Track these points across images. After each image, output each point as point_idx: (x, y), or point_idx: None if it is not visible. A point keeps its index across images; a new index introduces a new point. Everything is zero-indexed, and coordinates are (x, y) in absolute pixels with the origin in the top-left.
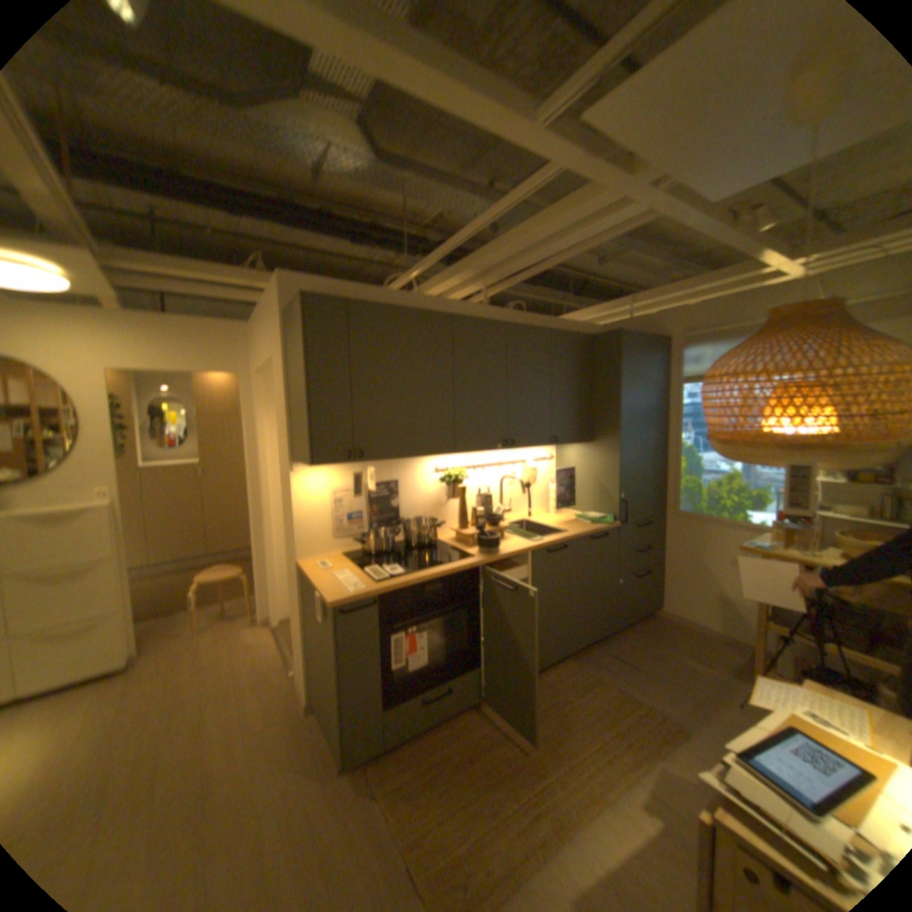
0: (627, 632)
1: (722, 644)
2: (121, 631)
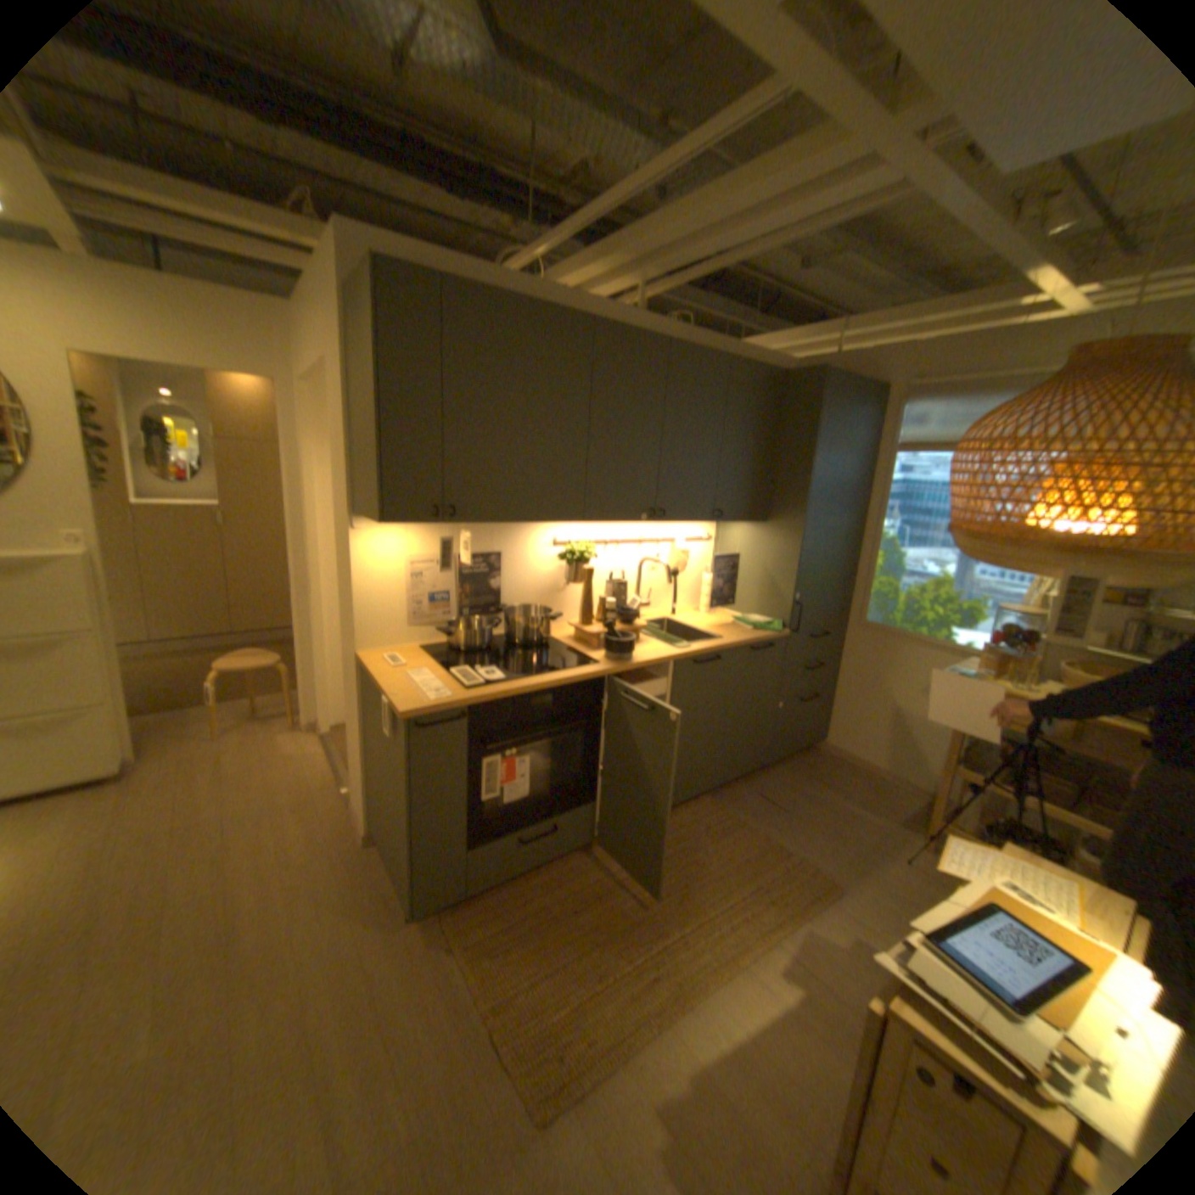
0: (780, 767)
1: (893, 786)
2: (109, 729)
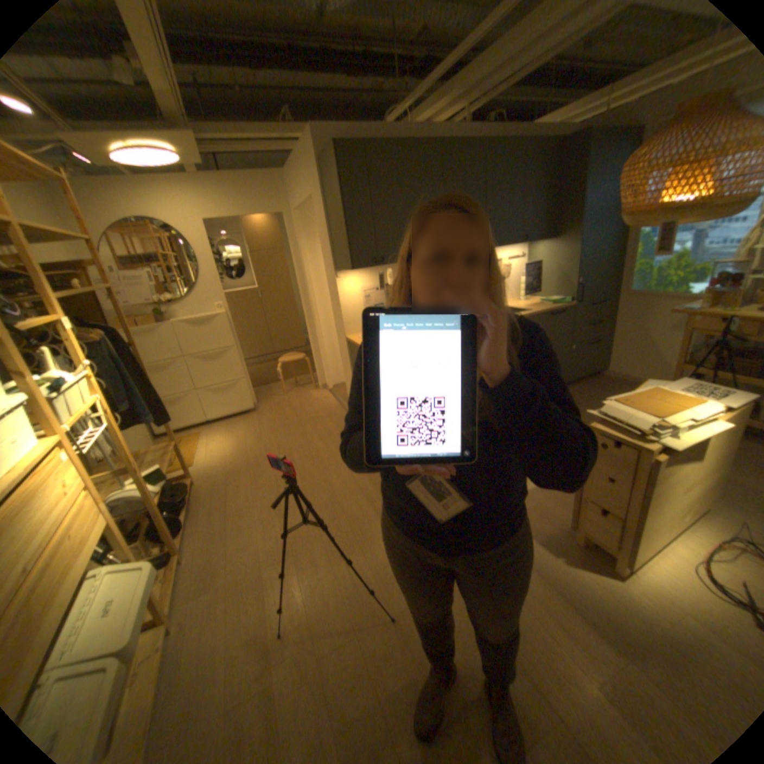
0: (576, 385)
1: None
2: (248, 389)
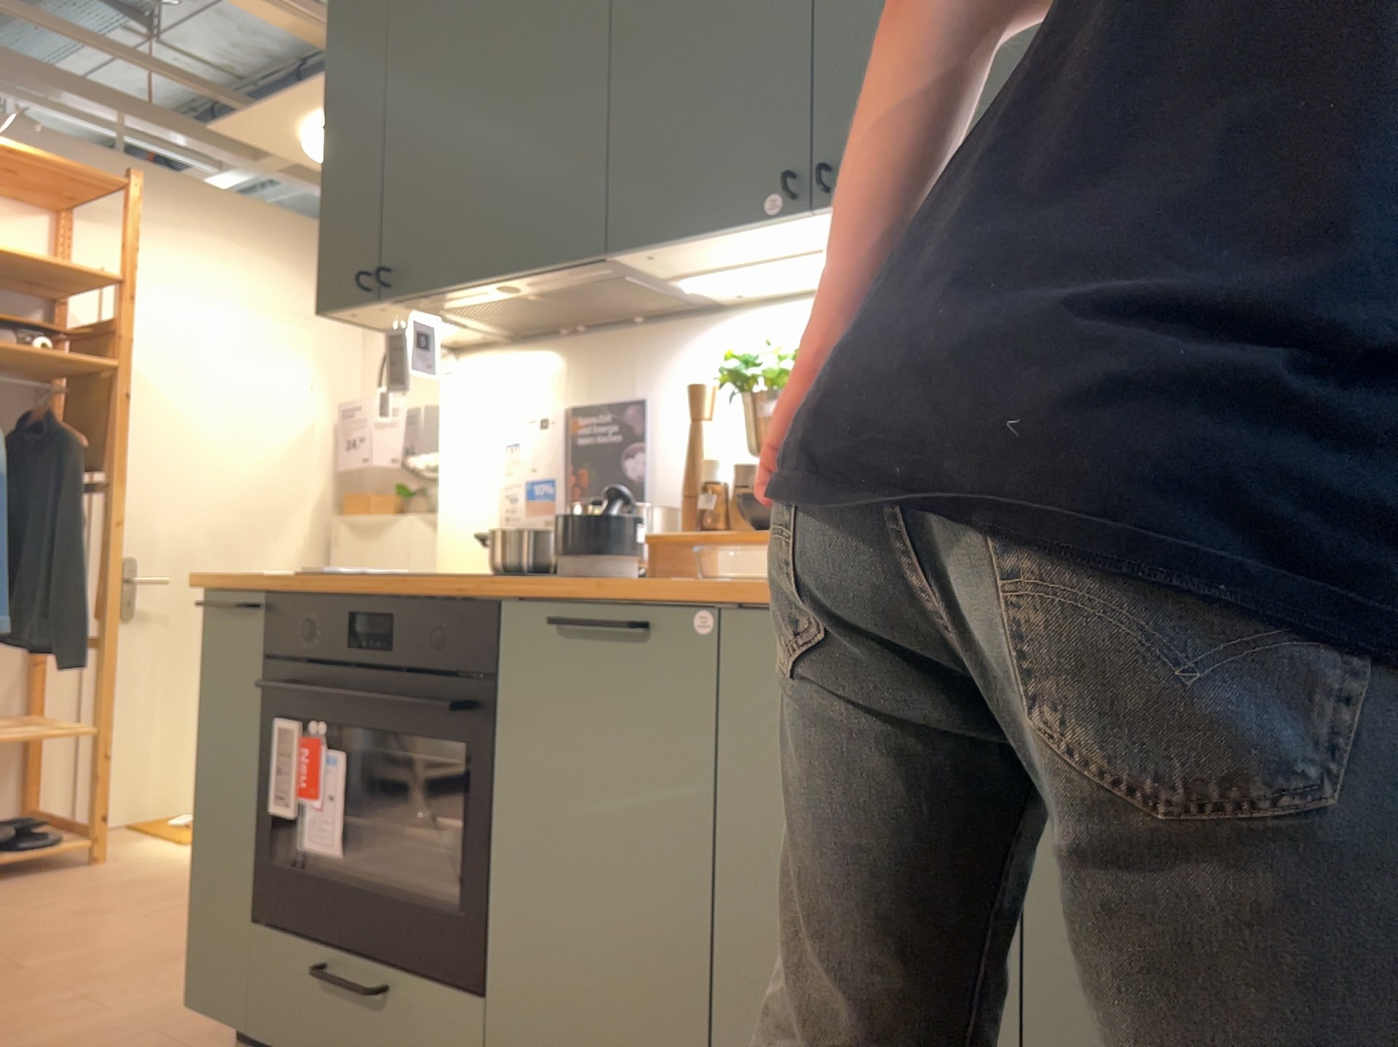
0: None
1: None
2: None
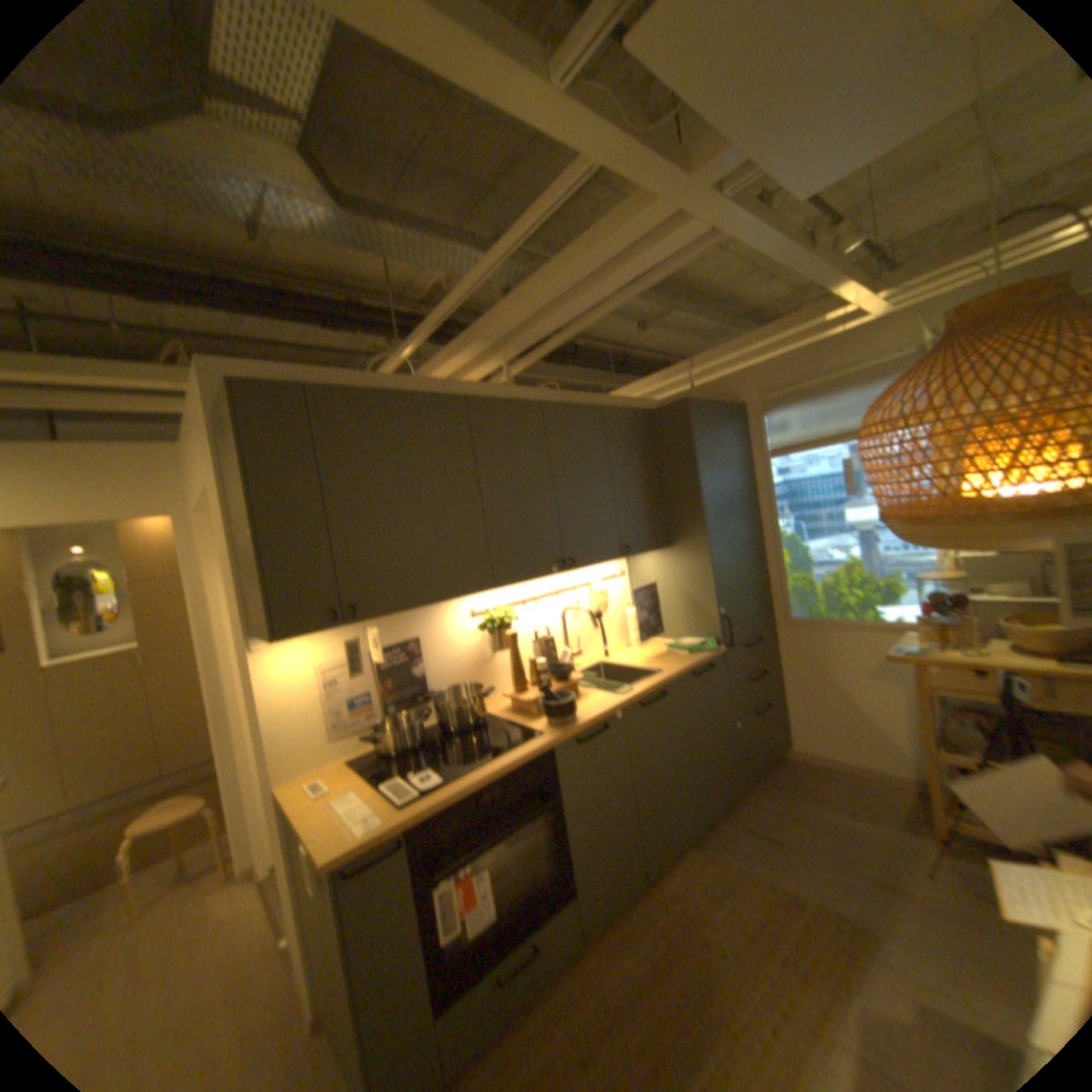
0: (756, 790)
1: (875, 784)
2: None
